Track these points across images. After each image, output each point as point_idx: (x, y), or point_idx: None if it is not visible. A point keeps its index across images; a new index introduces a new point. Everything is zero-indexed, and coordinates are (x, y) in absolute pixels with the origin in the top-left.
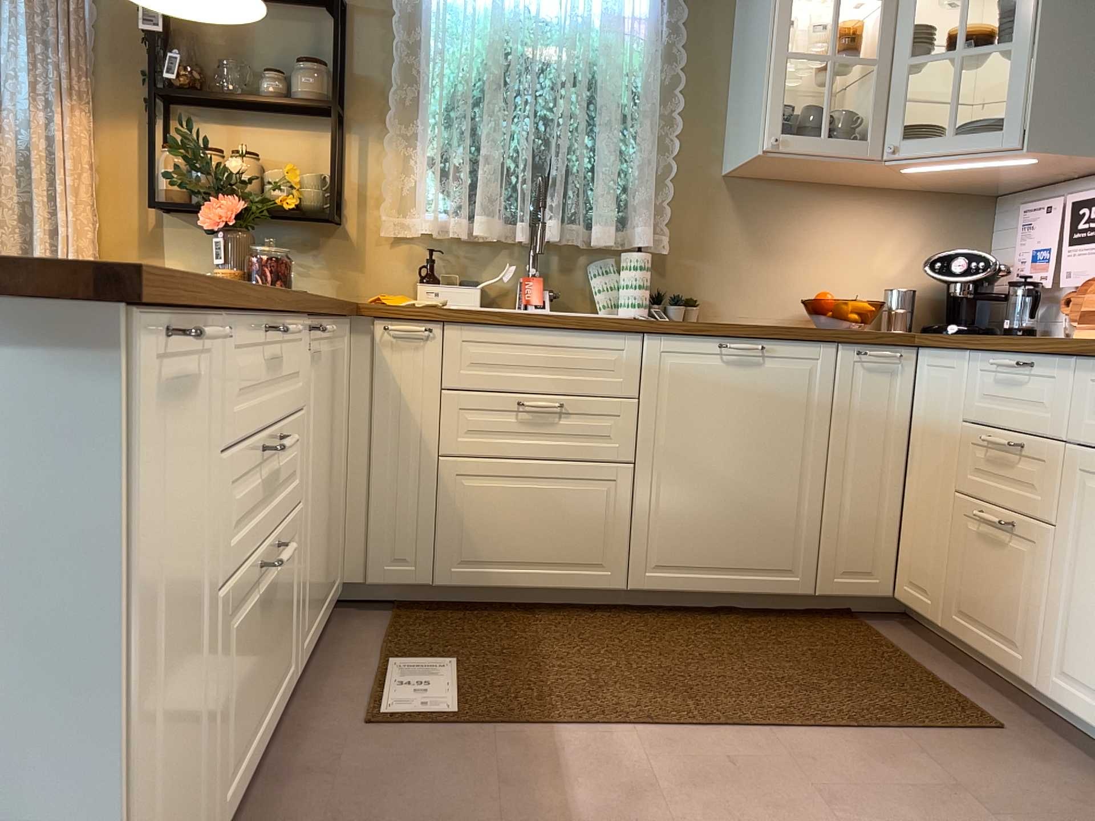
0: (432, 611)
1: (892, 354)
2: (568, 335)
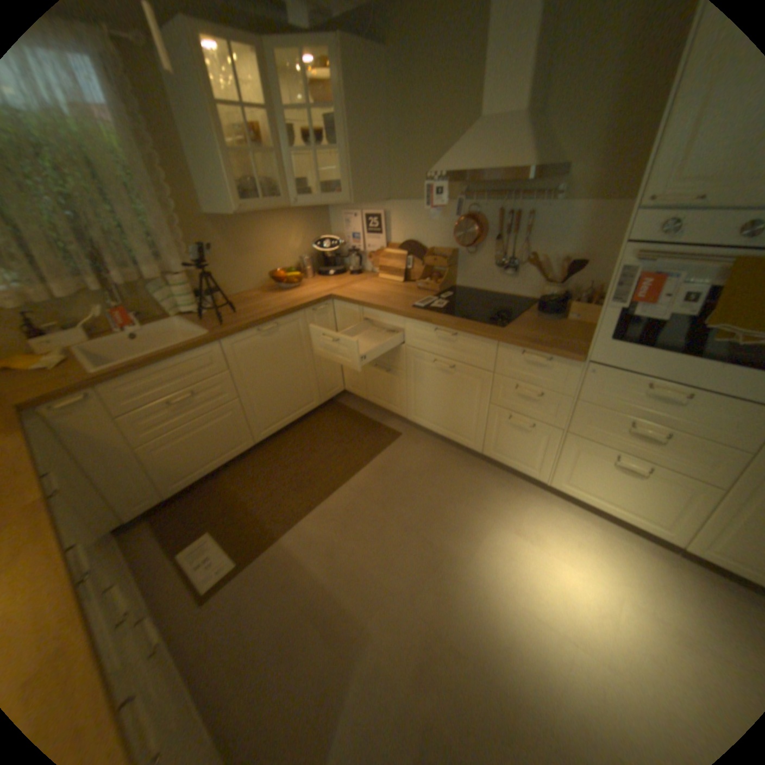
0: (166, 510)
1: (324, 308)
2: (177, 360)
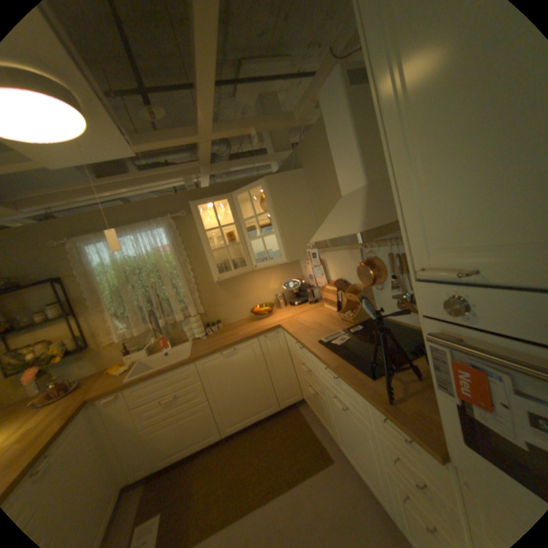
0: (158, 477)
1: (274, 334)
2: (168, 374)
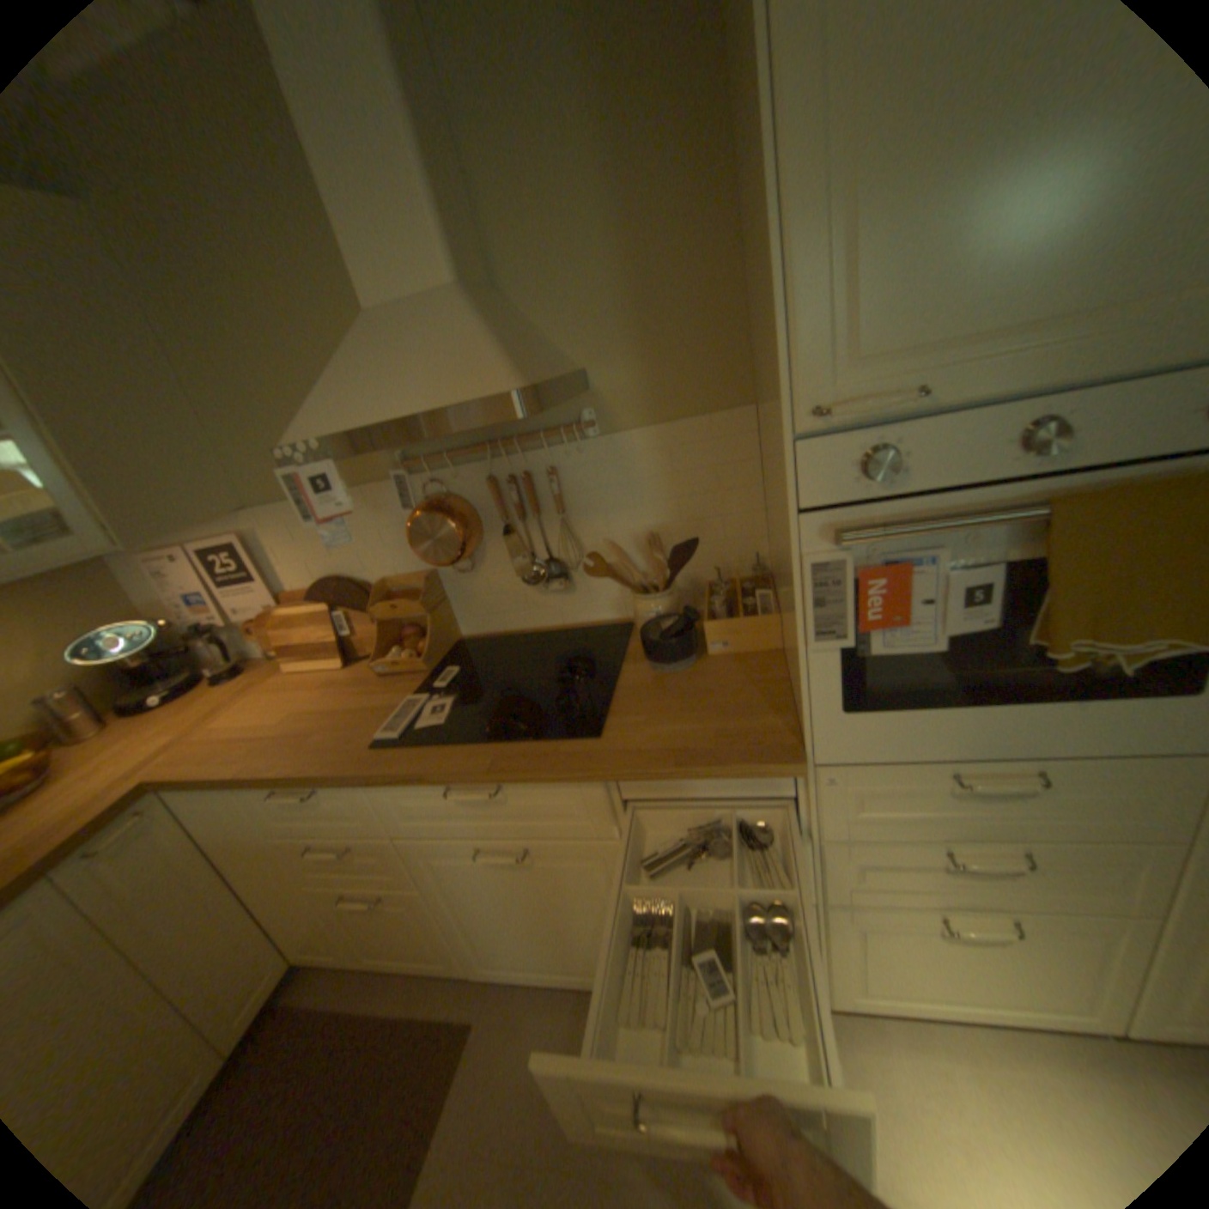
0: None
1: (131, 826)
2: None
